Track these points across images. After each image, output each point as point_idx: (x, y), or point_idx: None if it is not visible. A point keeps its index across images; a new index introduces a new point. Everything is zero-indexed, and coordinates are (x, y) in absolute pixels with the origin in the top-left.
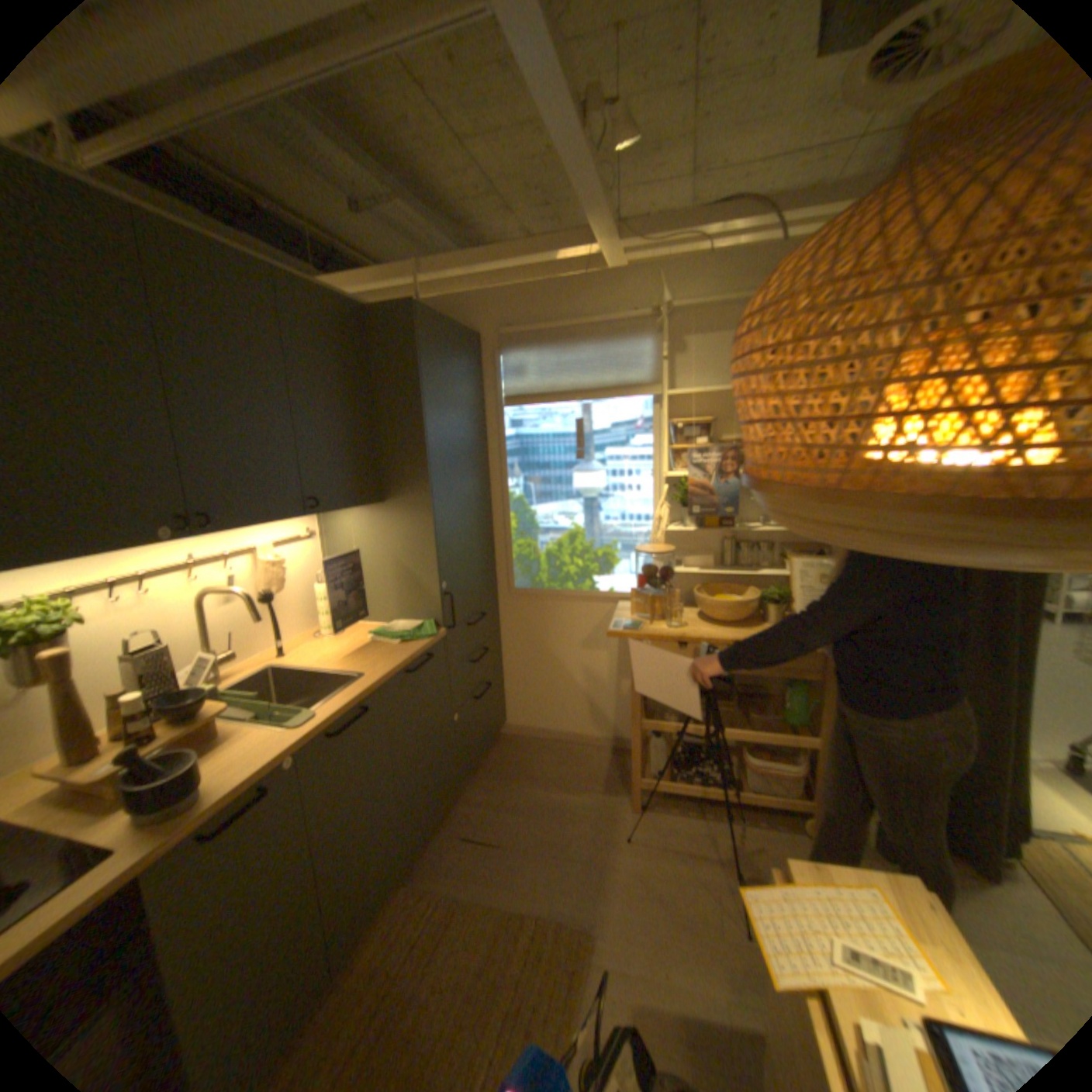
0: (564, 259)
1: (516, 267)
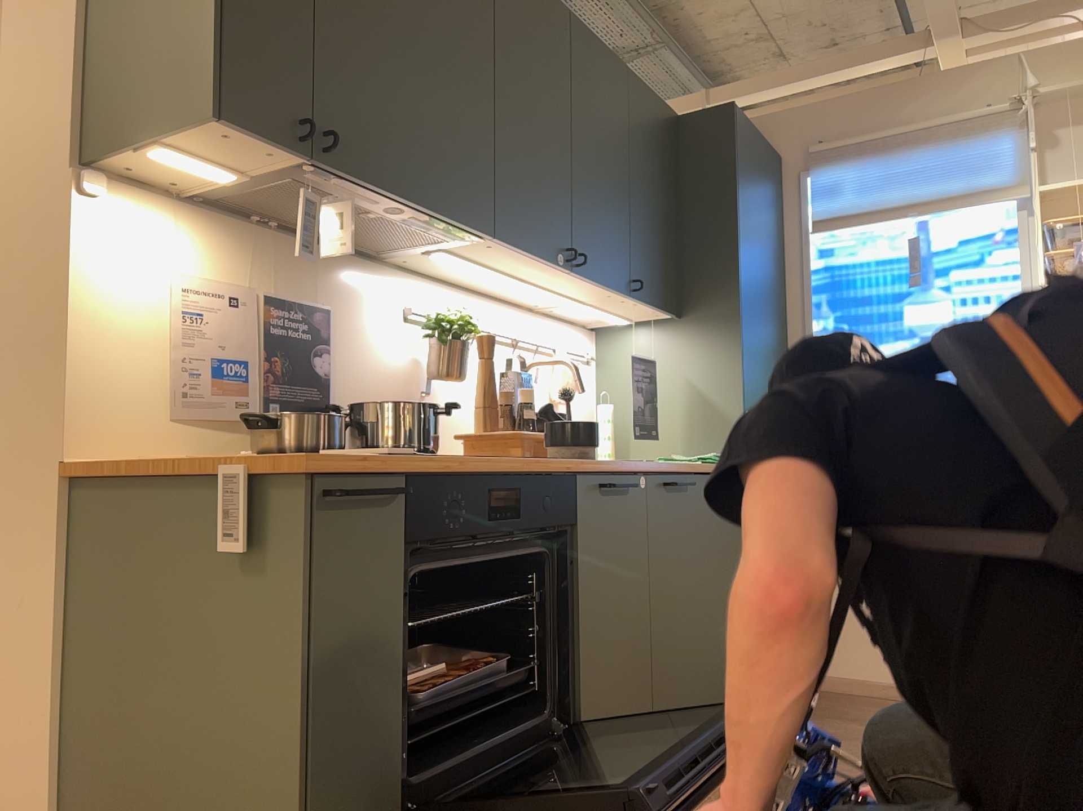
0: (887, 70)
1: (826, 86)
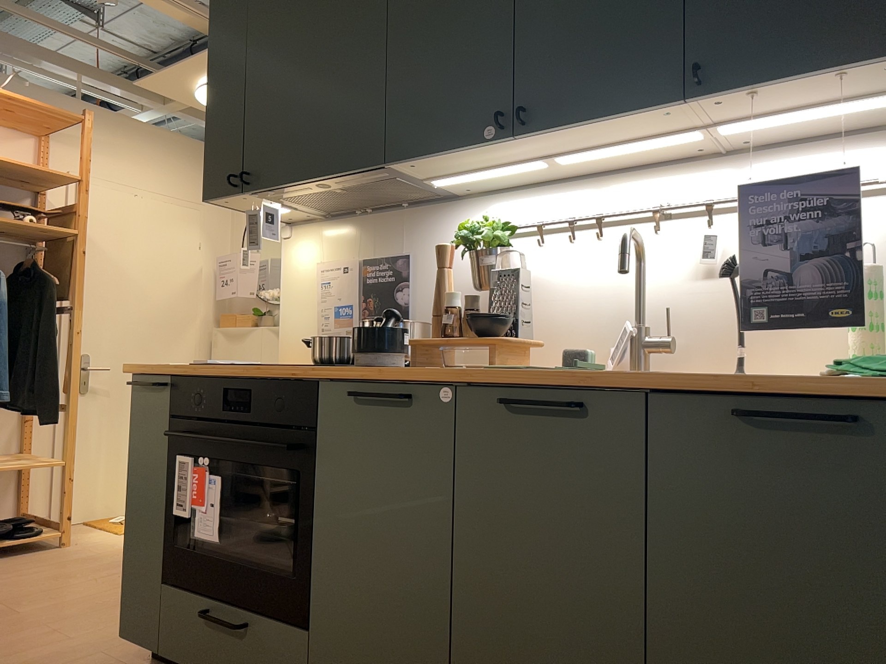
0: None
1: None
